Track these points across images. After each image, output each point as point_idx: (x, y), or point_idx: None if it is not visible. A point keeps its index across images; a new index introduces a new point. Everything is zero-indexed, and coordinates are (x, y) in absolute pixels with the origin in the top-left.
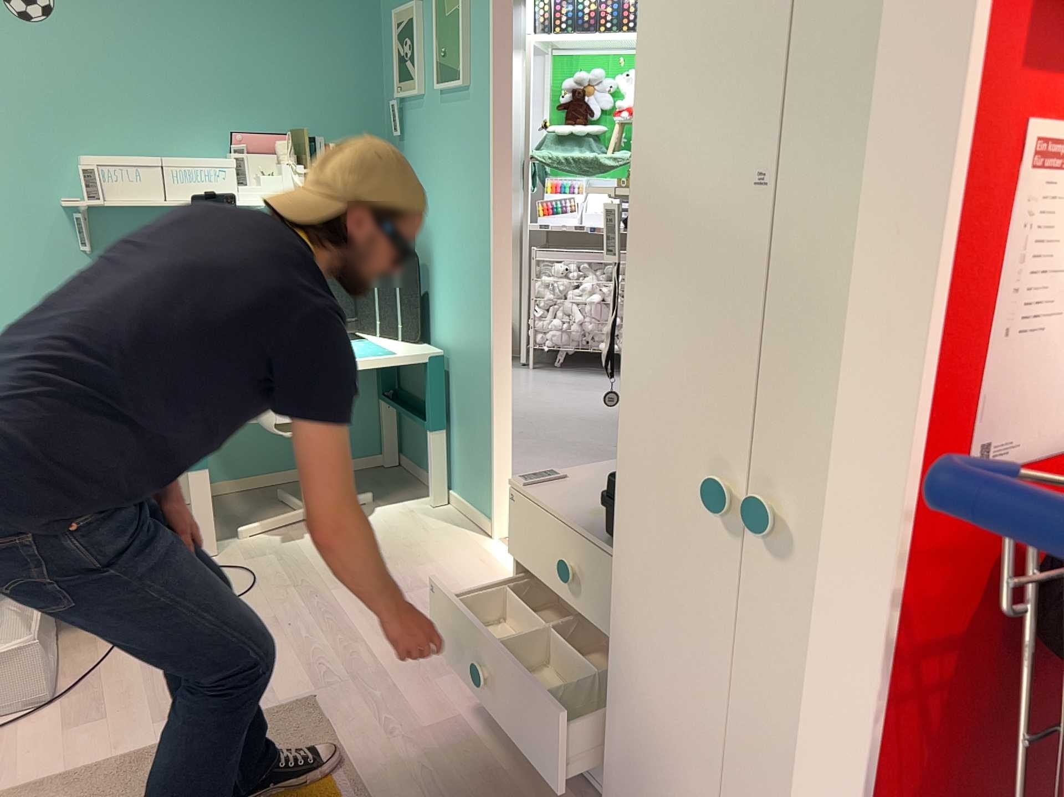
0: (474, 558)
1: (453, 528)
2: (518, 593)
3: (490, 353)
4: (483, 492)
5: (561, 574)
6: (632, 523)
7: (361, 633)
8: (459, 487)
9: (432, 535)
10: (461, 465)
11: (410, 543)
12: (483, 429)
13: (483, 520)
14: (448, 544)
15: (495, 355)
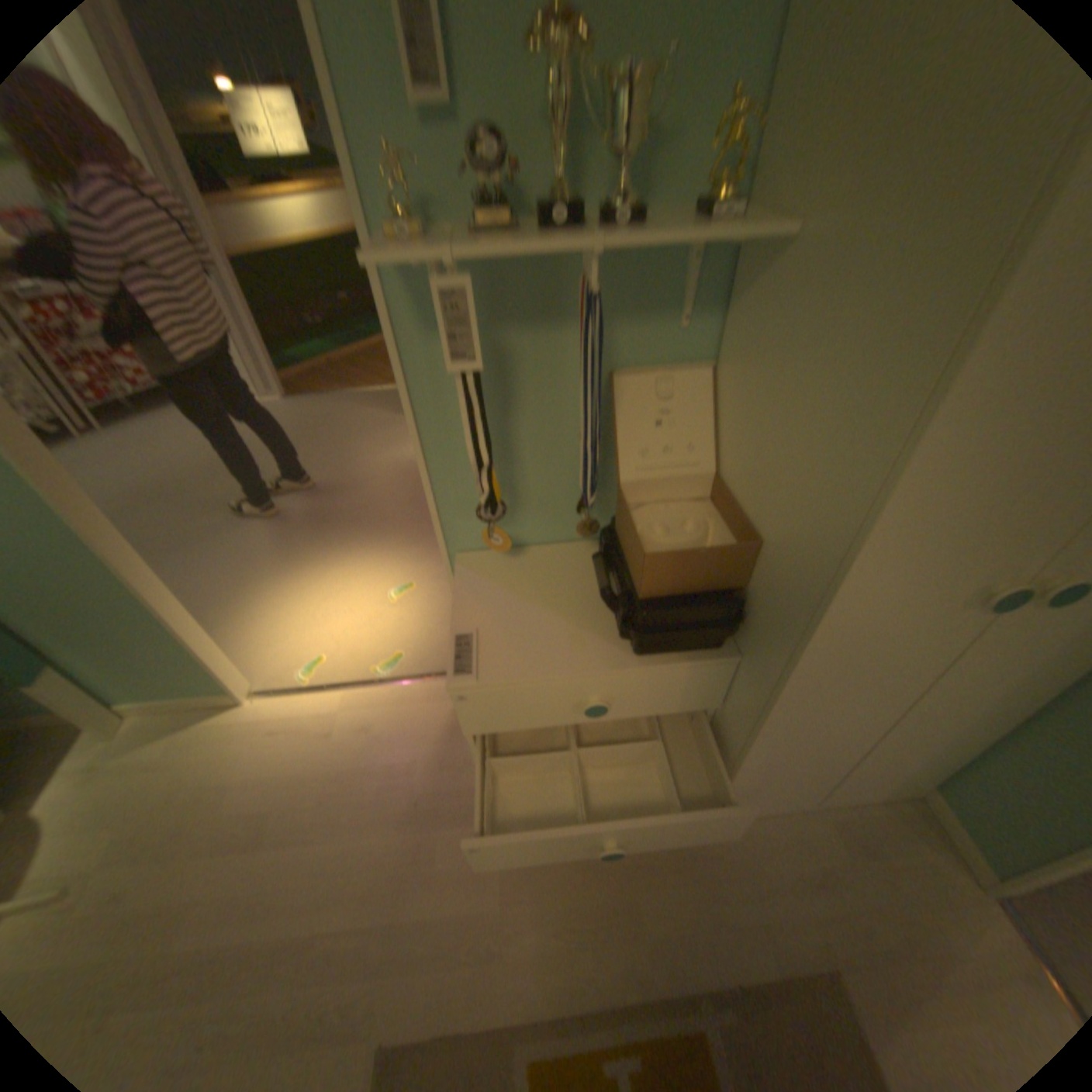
0: (257, 738)
1: (177, 733)
2: (492, 751)
3: (84, 548)
4: (187, 678)
5: (590, 714)
6: (828, 659)
7: (293, 933)
8: (126, 694)
9: (168, 763)
10: (112, 675)
11: (159, 796)
12: (136, 629)
13: (208, 697)
14: (204, 753)
15: (100, 546)
